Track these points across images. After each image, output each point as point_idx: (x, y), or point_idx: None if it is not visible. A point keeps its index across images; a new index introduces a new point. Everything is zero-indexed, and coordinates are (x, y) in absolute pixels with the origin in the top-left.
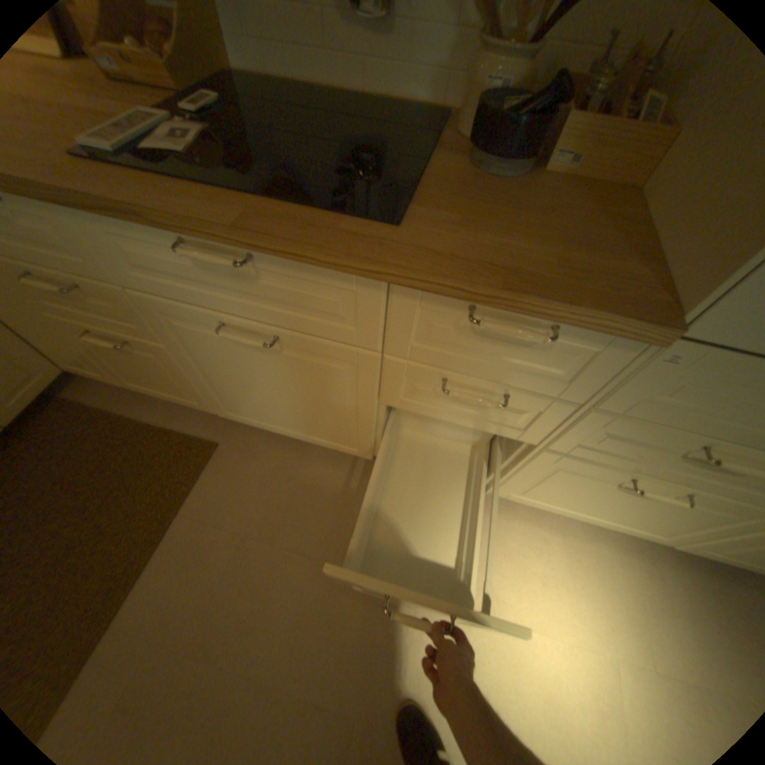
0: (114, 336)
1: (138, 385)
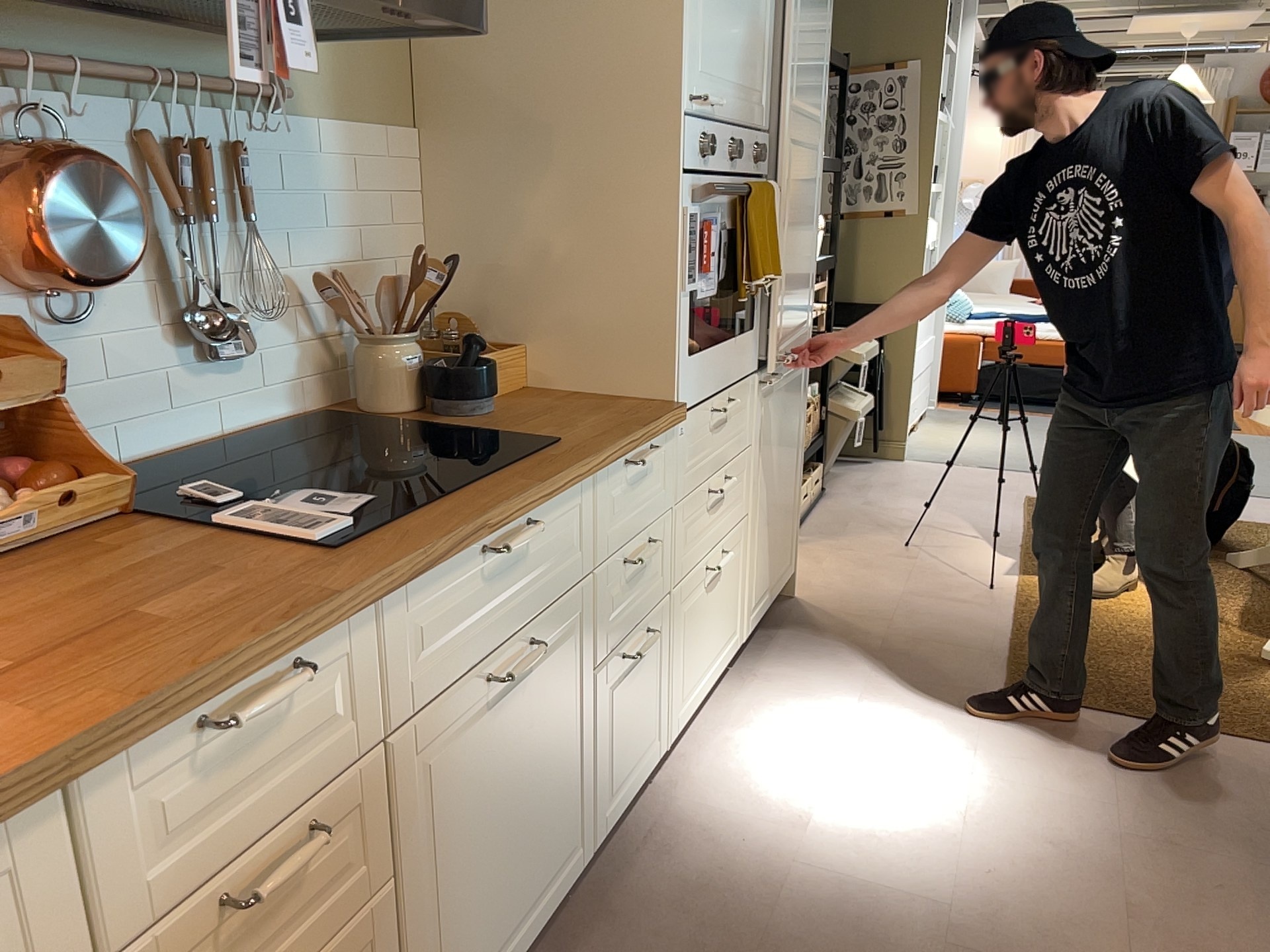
0: None
1: None
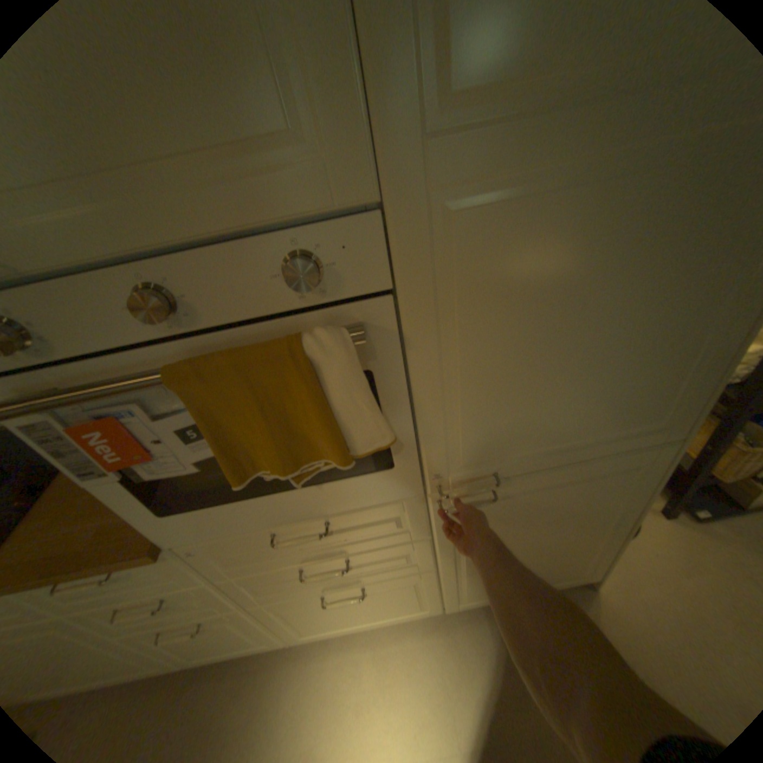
0: None
1: None
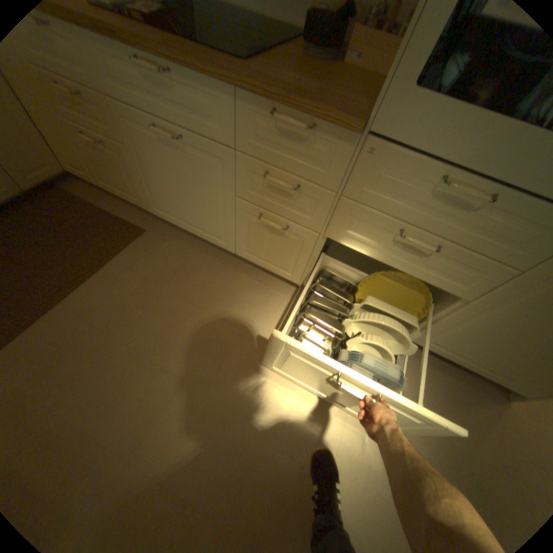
0: (95, 136)
1: (105, 183)
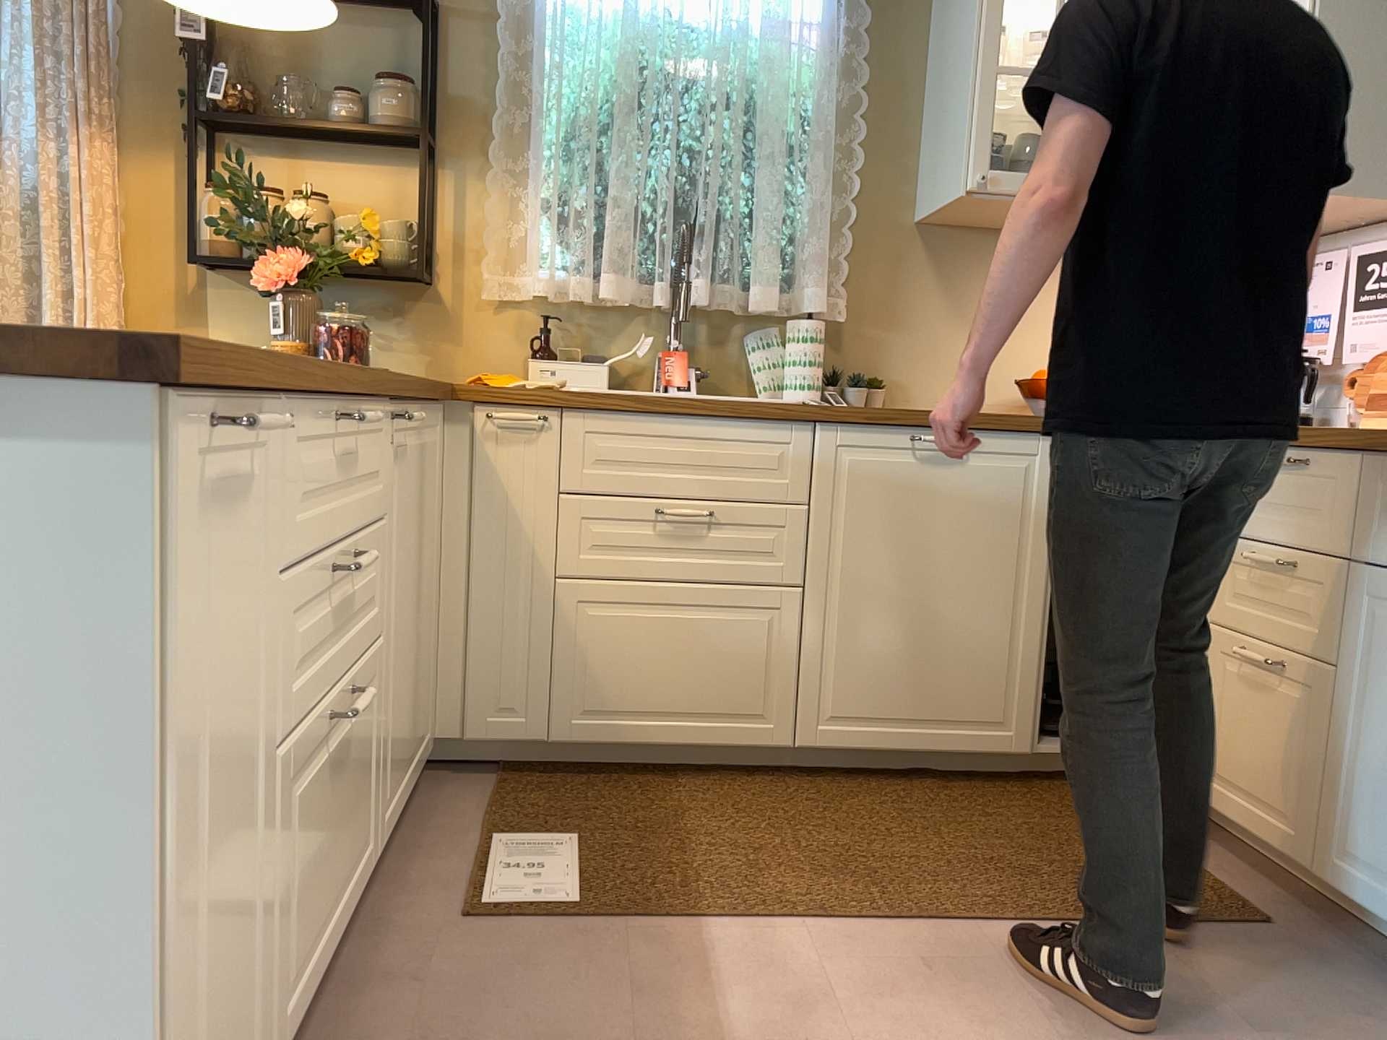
0: (1276, 658)
1: (1224, 786)
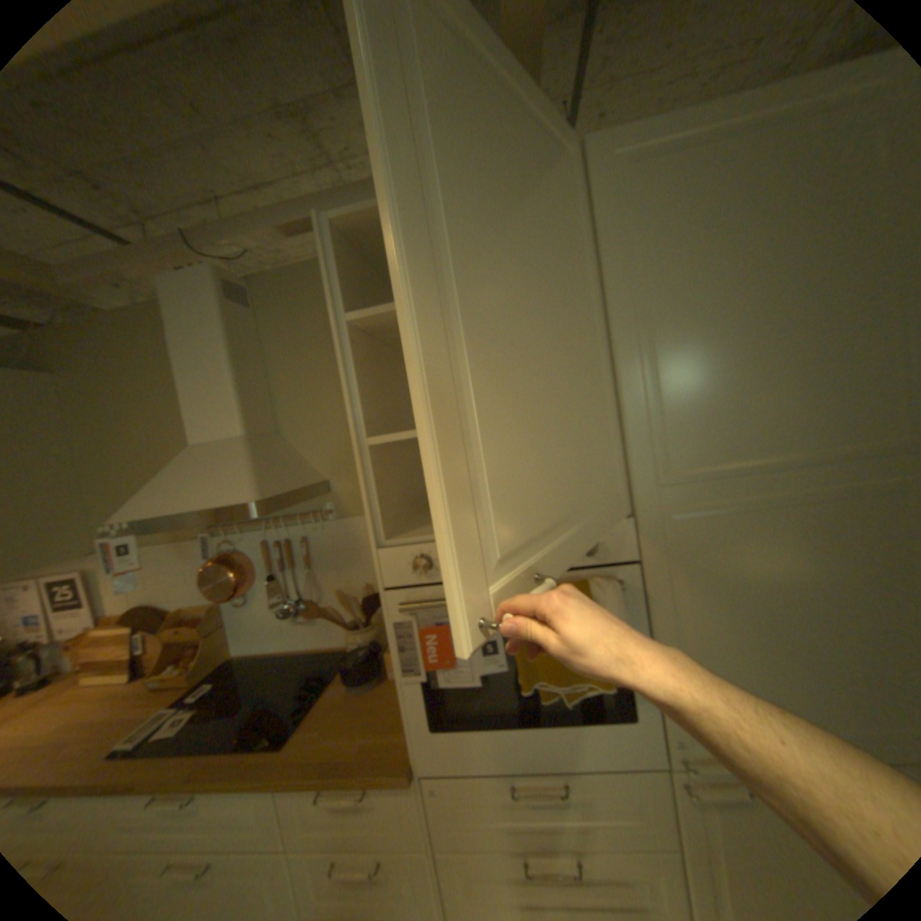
0: None
1: None
